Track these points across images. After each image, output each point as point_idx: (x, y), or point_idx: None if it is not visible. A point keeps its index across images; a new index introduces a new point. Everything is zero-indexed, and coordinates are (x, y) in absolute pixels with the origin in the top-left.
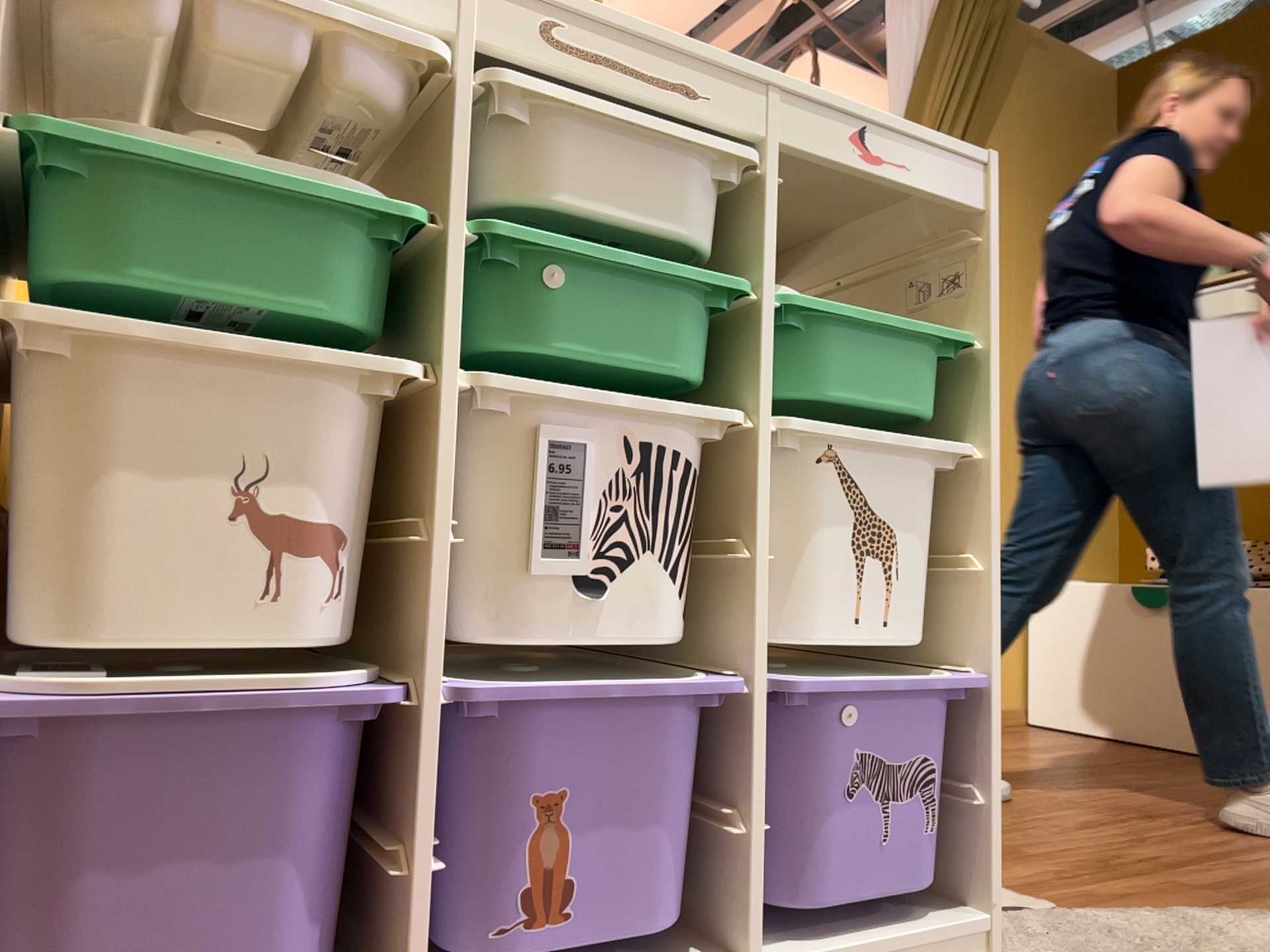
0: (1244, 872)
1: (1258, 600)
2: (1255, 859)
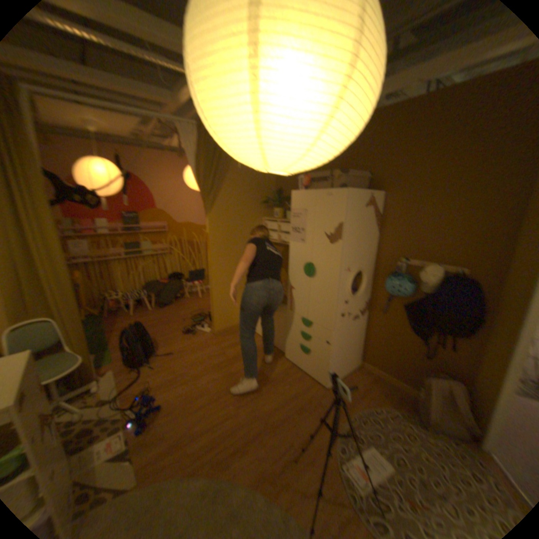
0: (208, 446)
1: (281, 318)
2: (219, 434)
